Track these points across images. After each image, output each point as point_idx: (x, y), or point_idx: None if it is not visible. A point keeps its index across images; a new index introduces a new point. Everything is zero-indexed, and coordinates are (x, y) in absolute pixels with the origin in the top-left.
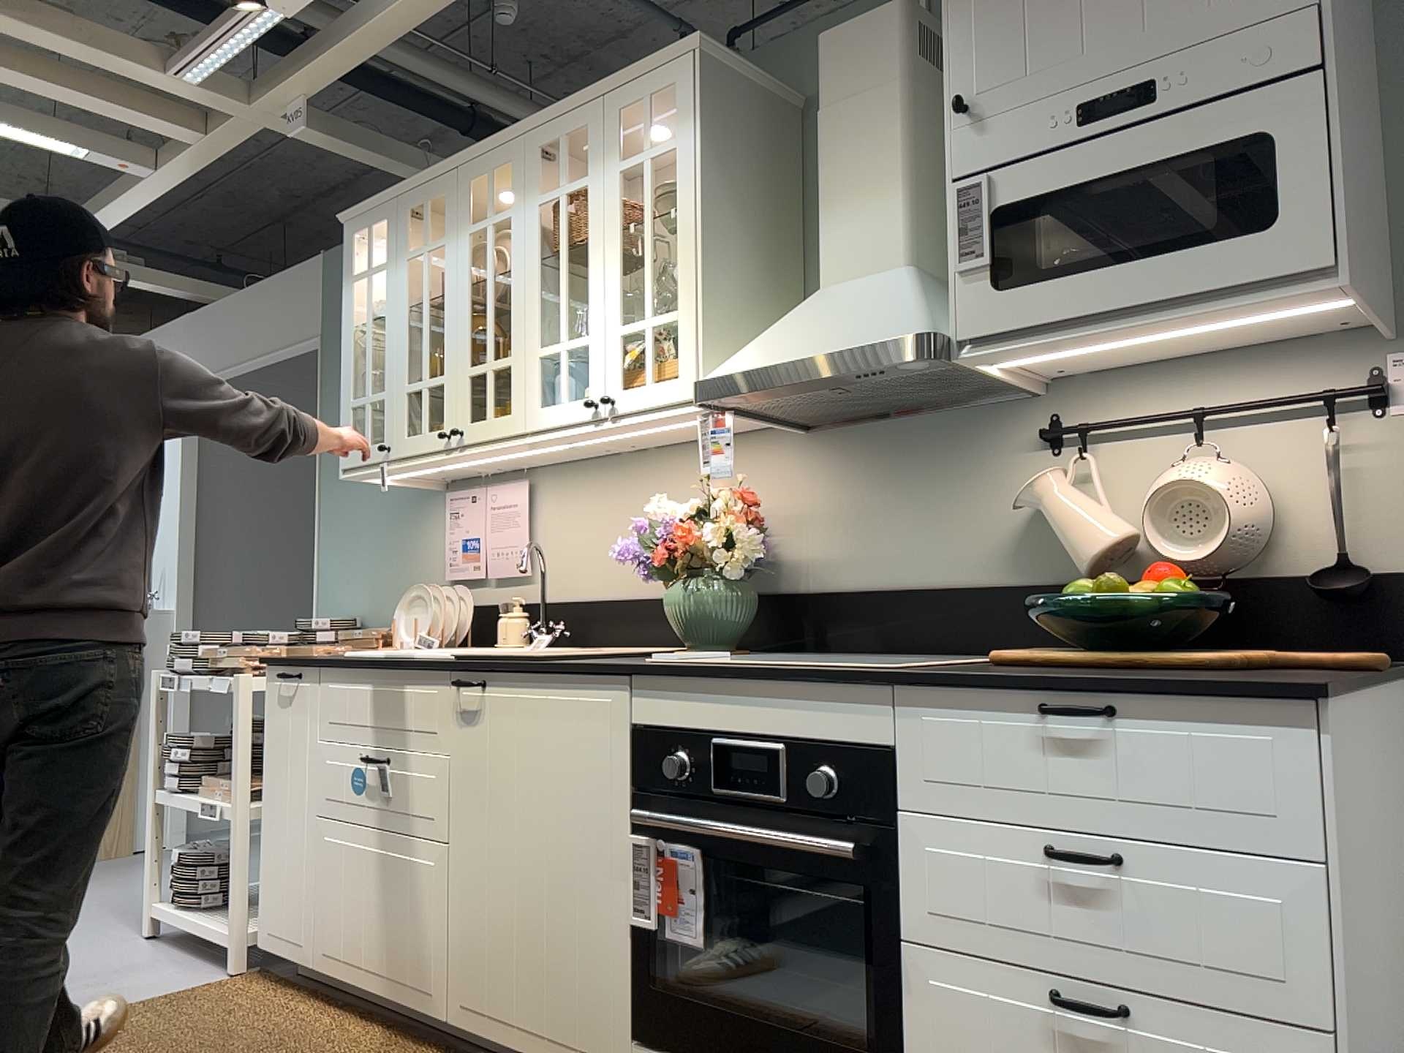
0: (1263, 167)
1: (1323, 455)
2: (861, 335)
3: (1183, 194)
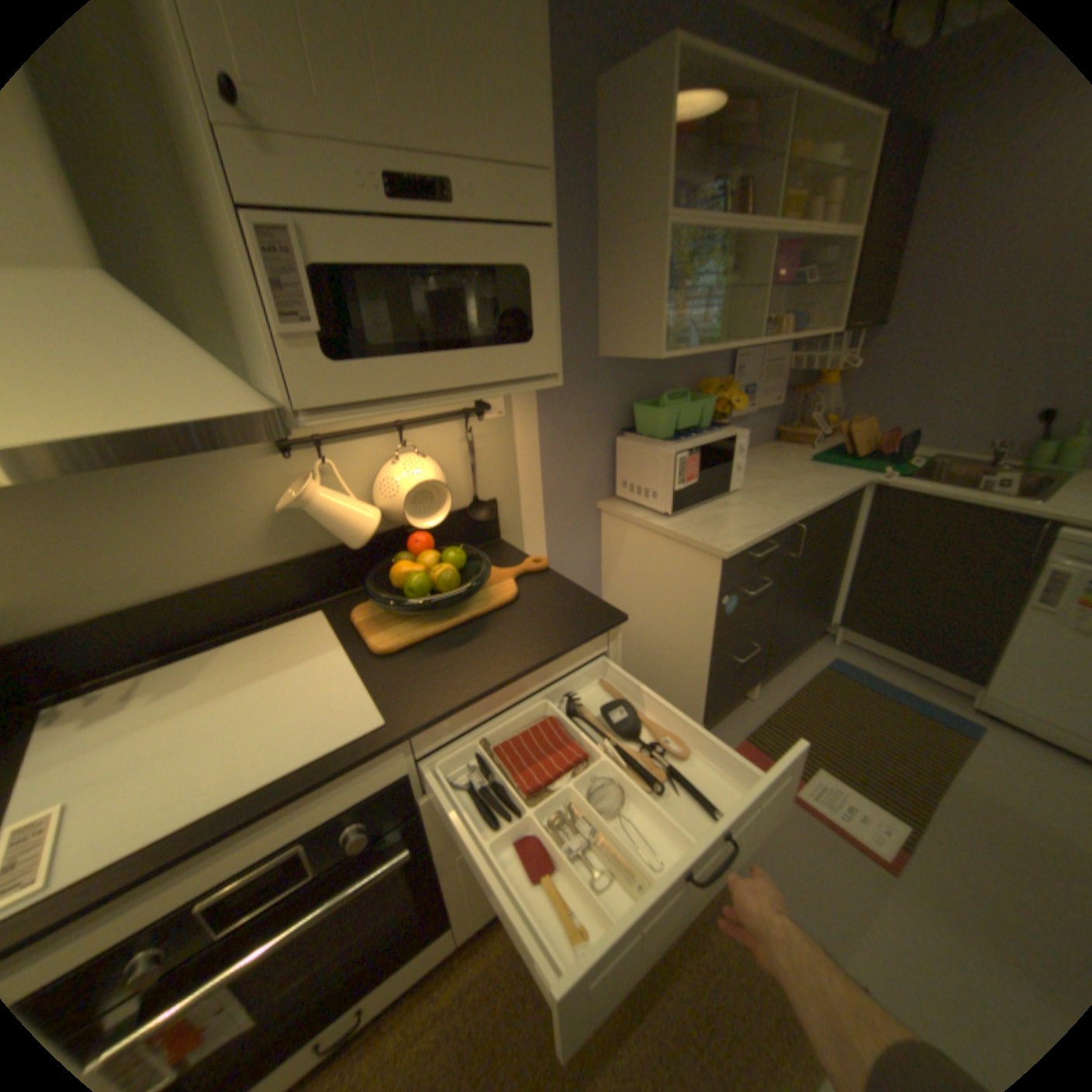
0: (525, 293)
1: (466, 446)
2: (154, 402)
3: (462, 291)
